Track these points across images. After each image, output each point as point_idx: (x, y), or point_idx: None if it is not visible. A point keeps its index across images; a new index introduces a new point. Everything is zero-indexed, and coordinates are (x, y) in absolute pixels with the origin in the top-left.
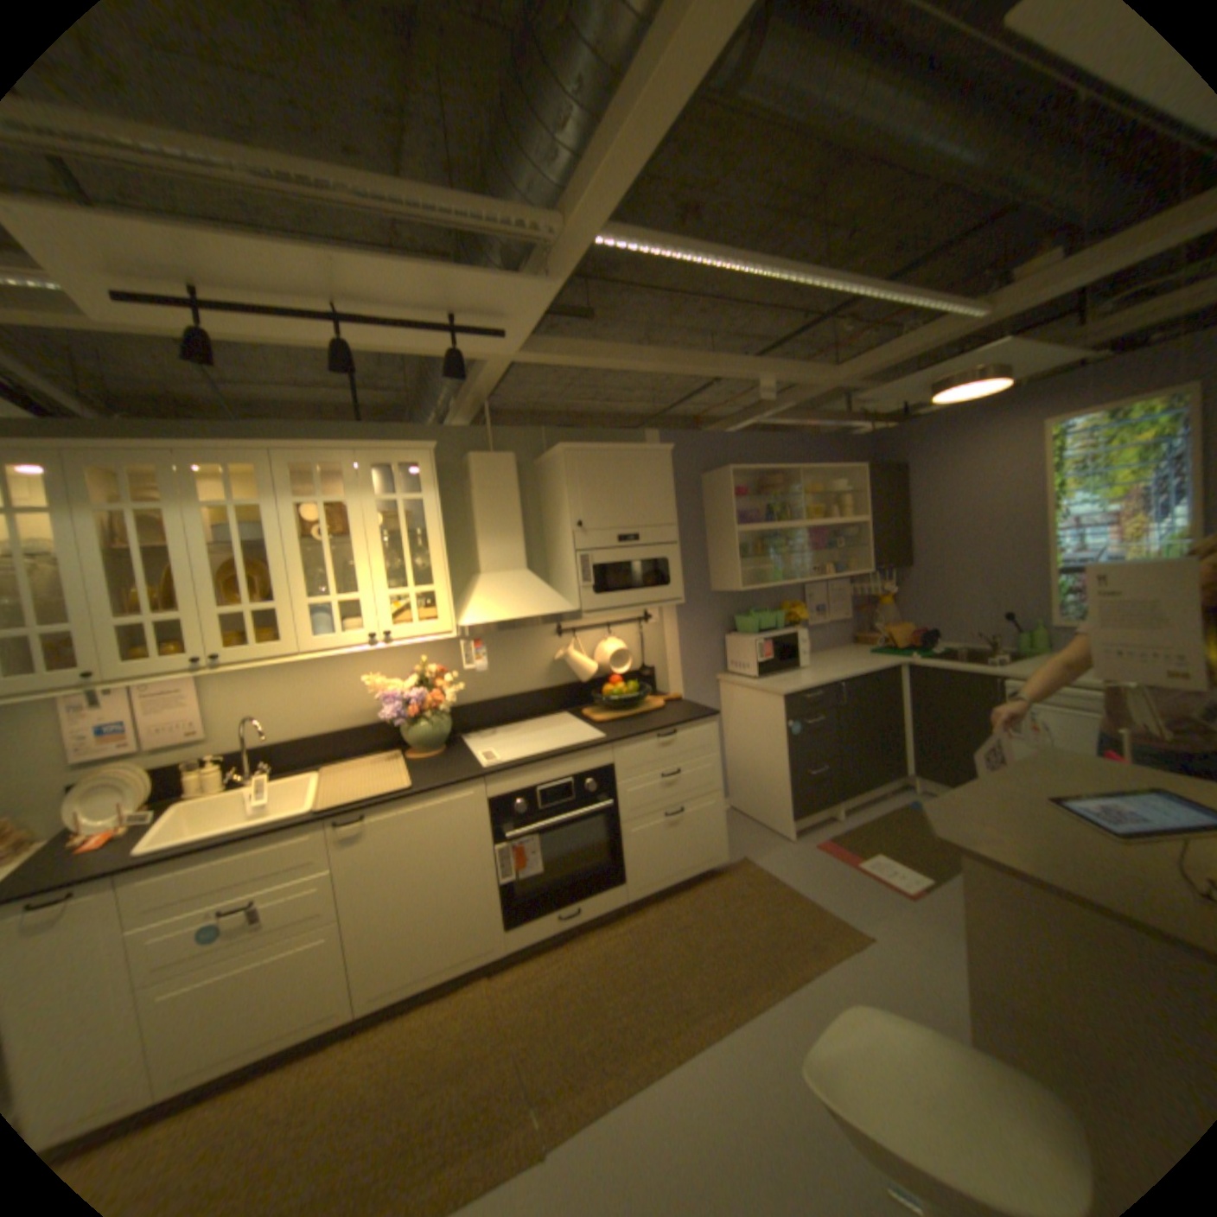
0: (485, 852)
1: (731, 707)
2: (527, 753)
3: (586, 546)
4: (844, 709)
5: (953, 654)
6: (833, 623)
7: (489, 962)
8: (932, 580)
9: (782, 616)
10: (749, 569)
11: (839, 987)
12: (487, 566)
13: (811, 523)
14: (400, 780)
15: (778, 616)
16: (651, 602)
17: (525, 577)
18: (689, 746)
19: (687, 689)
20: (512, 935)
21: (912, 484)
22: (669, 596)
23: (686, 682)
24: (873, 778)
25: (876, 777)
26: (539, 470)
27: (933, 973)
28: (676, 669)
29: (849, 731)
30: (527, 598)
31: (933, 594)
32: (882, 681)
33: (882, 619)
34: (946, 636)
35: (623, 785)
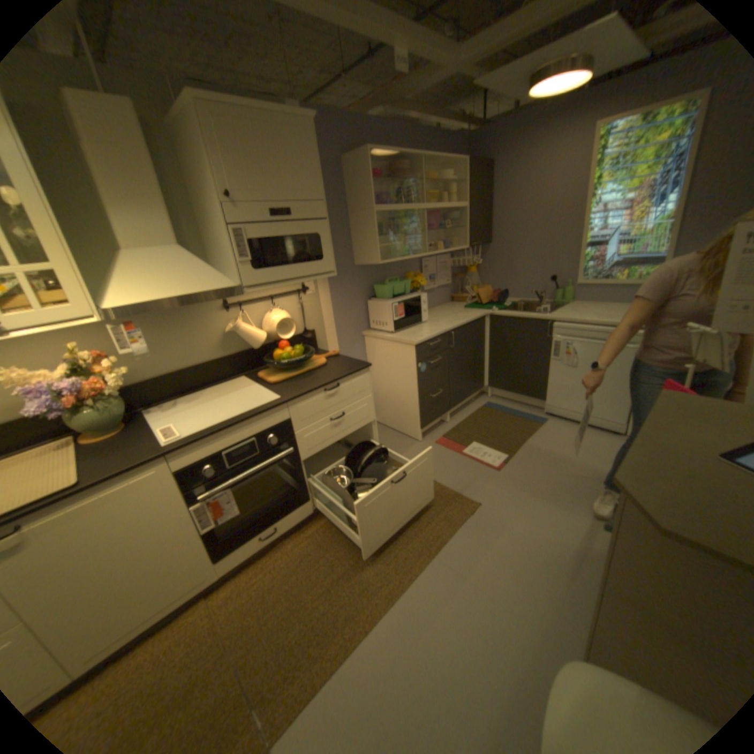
0: (181, 515)
1: (374, 355)
2: (208, 423)
3: (238, 218)
4: (452, 349)
5: (515, 305)
6: (439, 287)
7: (204, 589)
8: (503, 253)
9: (408, 283)
10: (385, 244)
11: (464, 543)
12: (127, 241)
13: (430, 205)
14: (66, 475)
15: (406, 283)
16: (308, 275)
17: (177, 252)
18: (350, 393)
19: (342, 345)
20: (221, 564)
21: (496, 177)
22: (324, 269)
23: (341, 339)
24: (466, 392)
25: (468, 390)
26: (173, 131)
27: (518, 519)
28: (332, 330)
29: (455, 364)
30: (181, 274)
31: (503, 264)
32: (474, 327)
33: (469, 283)
34: (510, 293)
35: (301, 433)
